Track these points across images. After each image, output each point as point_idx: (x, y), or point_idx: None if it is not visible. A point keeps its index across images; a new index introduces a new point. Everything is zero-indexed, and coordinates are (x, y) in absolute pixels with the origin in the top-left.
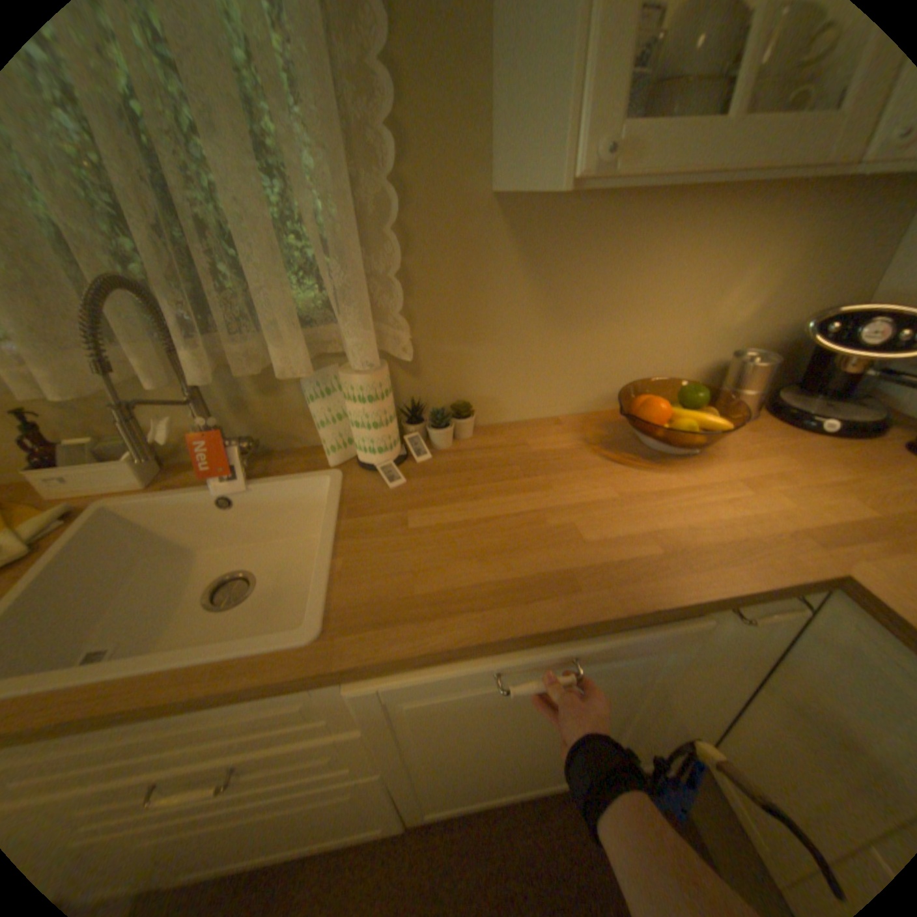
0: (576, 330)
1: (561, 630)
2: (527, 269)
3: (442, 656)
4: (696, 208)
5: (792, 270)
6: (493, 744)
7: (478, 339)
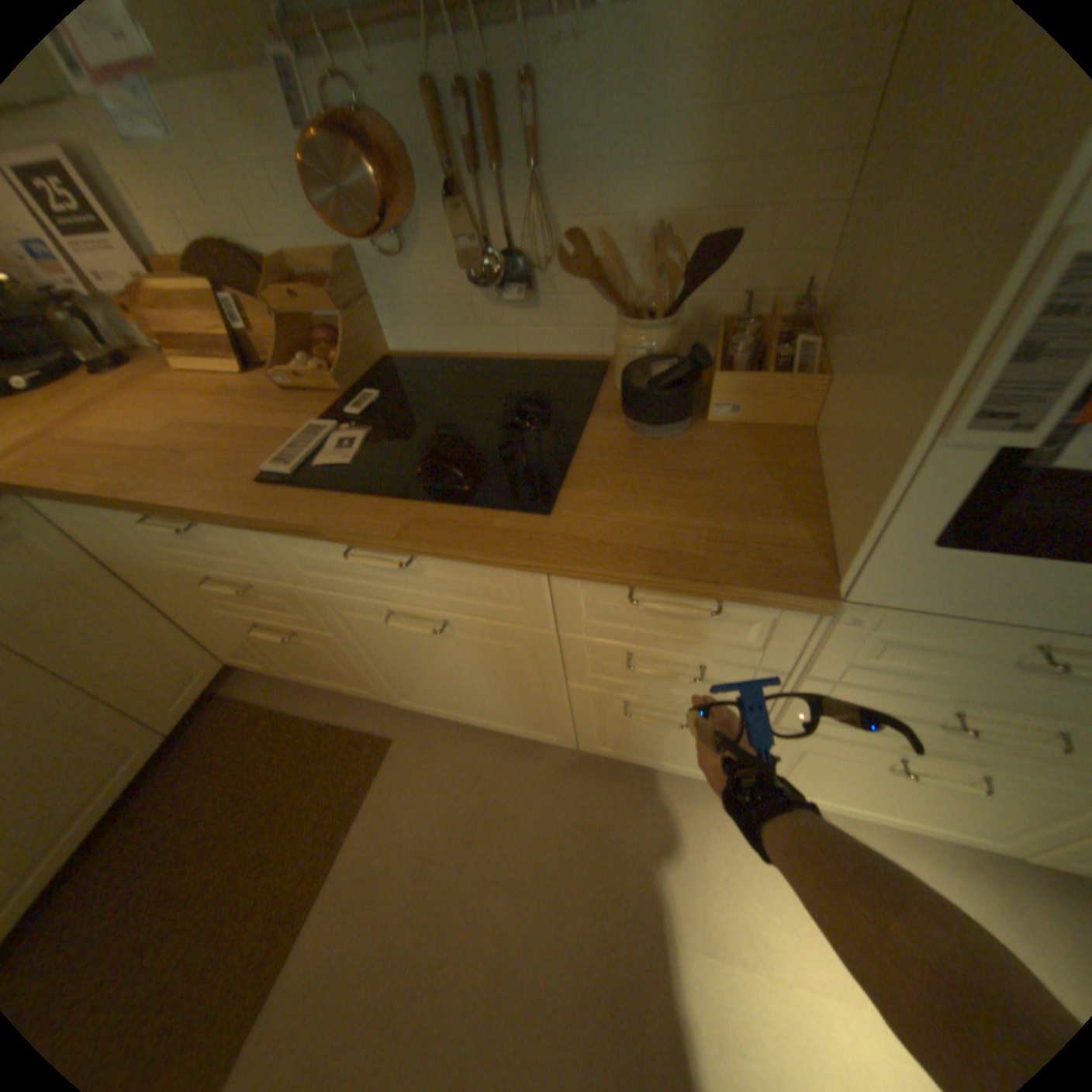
0: None
1: None
2: None
3: None
4: None
5: None
6: None
7: None
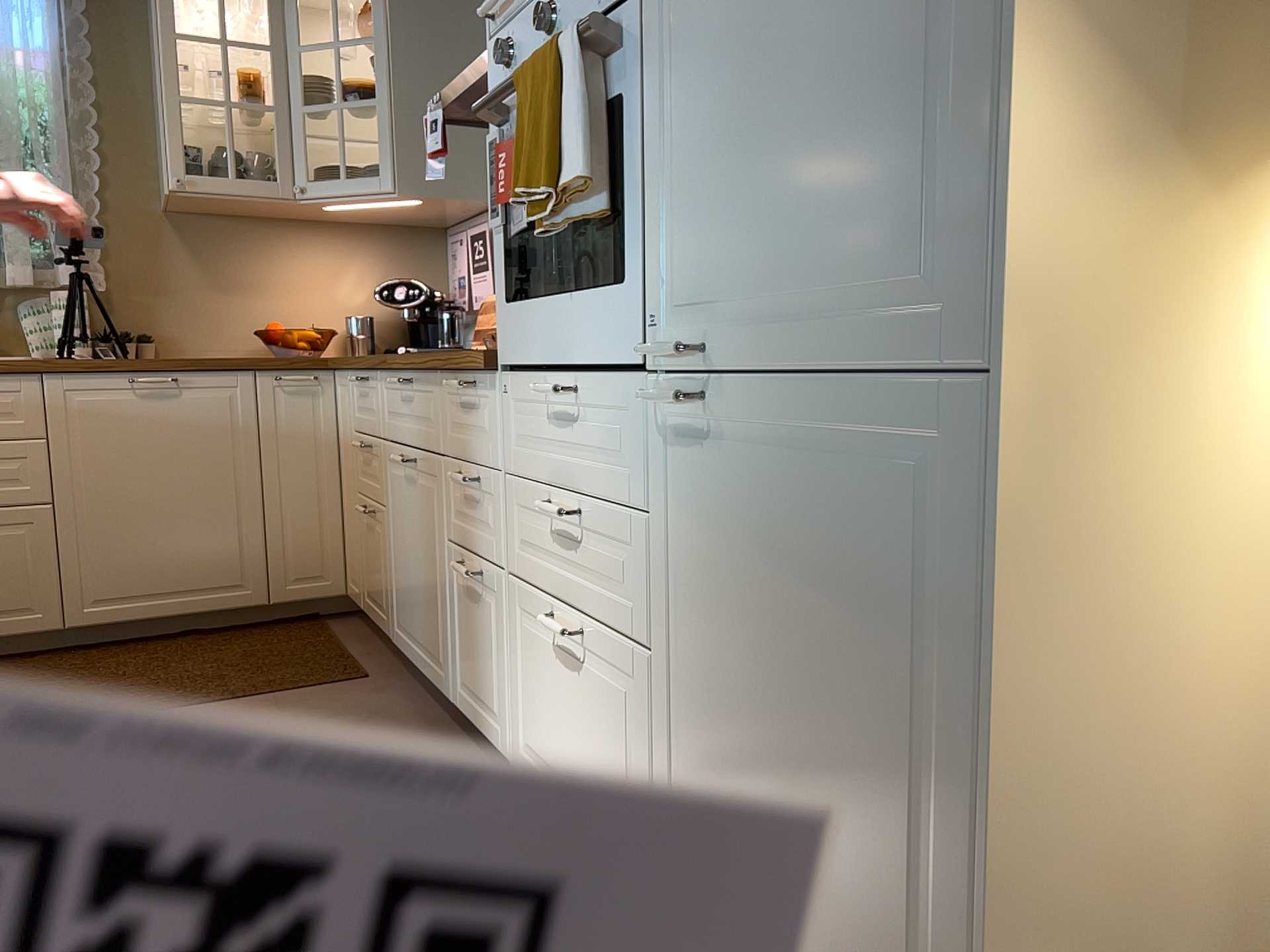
0: (232, 296)
1: (166, 363)
2: (189, 255)
3: (100, 365)
4: (297, 233)
5: (379, 273)
6: (140, 488)
7: (157, 295)
